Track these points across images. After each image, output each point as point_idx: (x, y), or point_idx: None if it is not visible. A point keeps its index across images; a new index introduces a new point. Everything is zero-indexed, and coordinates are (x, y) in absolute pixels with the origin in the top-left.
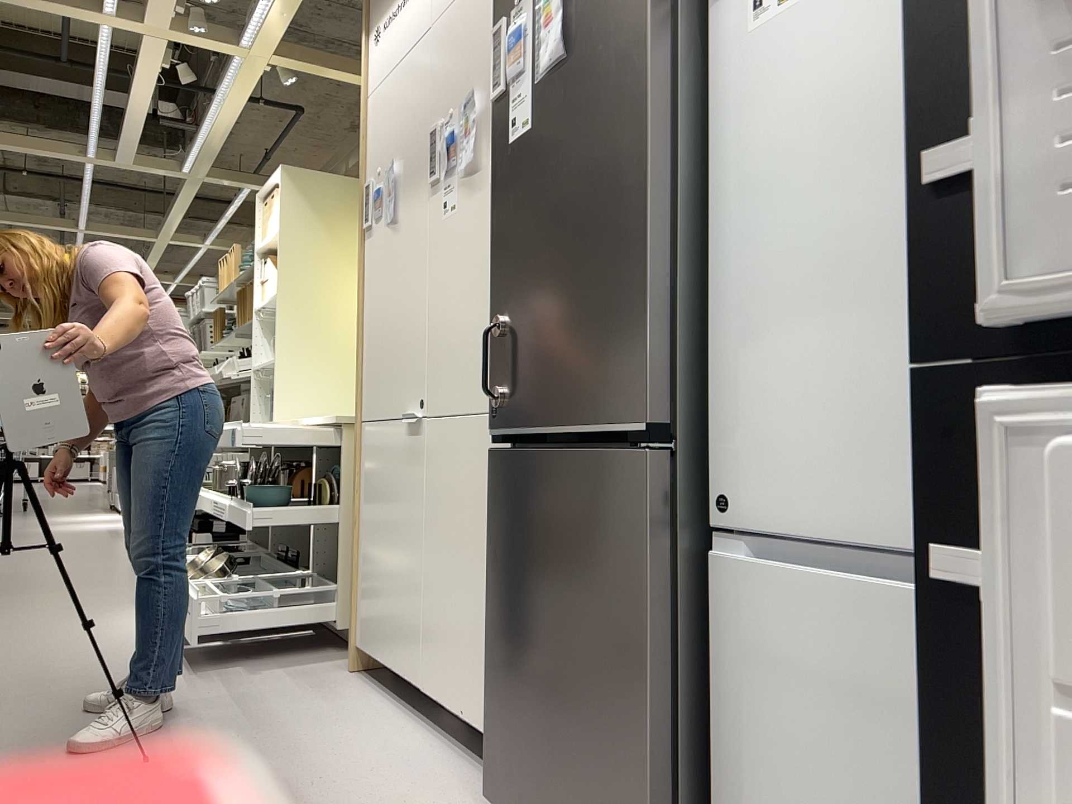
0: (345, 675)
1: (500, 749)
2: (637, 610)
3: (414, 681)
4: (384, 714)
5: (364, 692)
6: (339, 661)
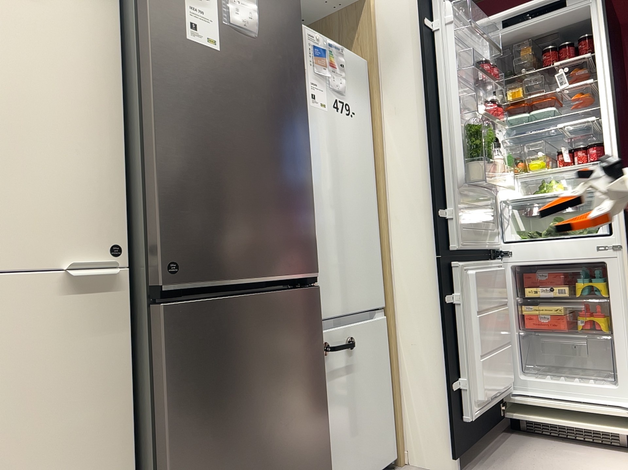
0: None
1: None
2: (318, 367)
3: None
4: None
5: None
6: None
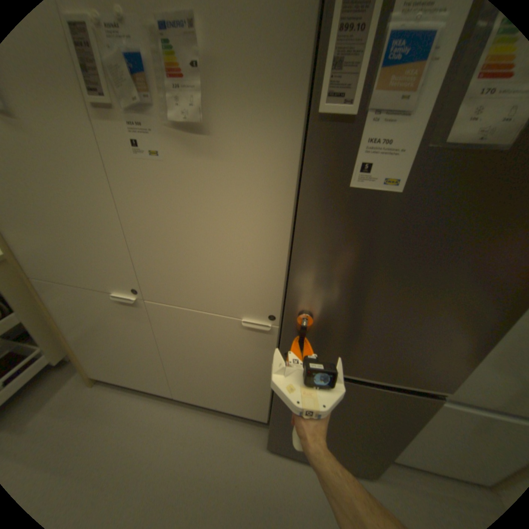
0: (89, 391)
1: (272, 434)
2: (408, 433)
3: (164, 395)
4: (149, 410)
5: (118, 400)
6: (70, 380)
